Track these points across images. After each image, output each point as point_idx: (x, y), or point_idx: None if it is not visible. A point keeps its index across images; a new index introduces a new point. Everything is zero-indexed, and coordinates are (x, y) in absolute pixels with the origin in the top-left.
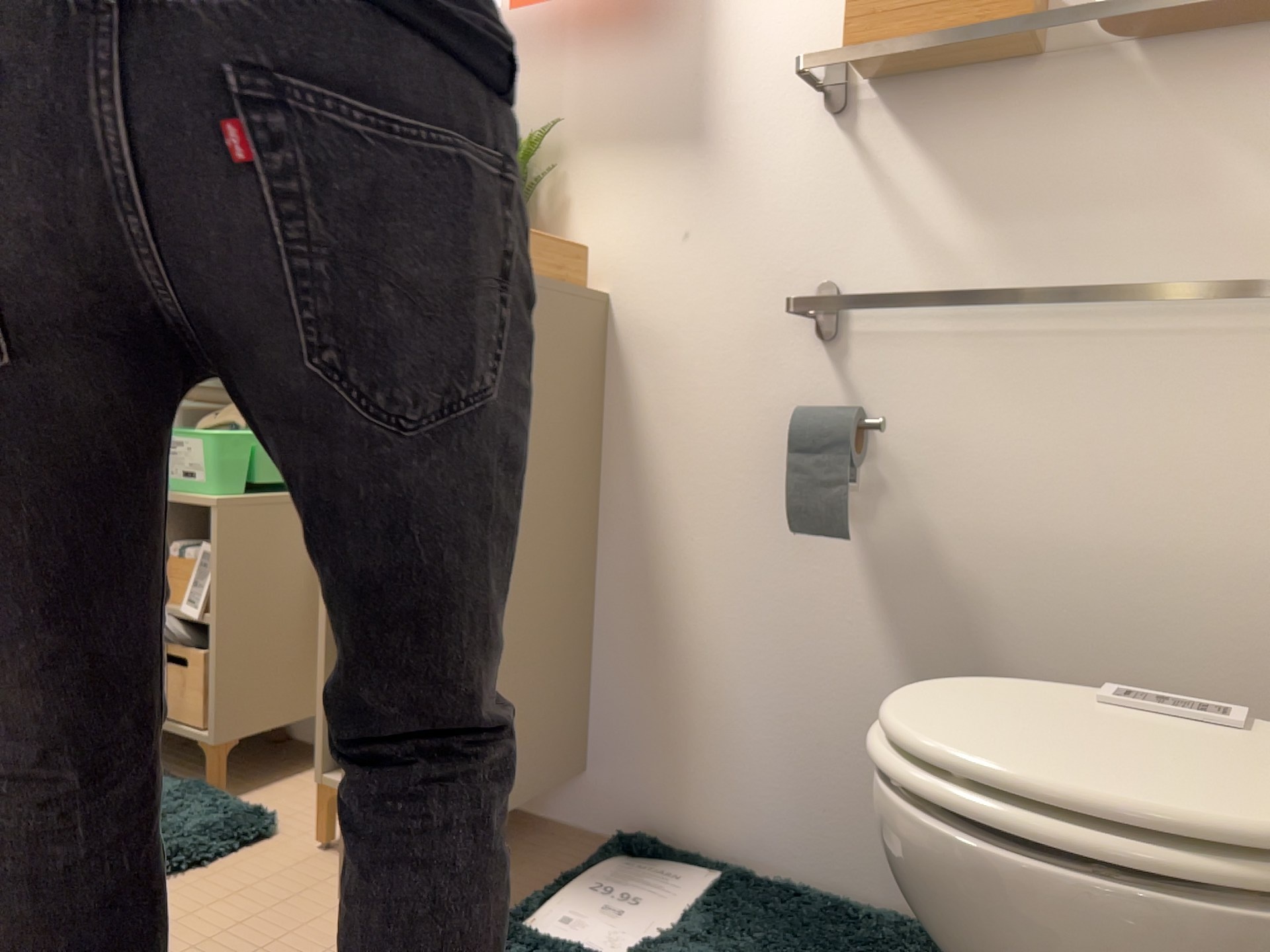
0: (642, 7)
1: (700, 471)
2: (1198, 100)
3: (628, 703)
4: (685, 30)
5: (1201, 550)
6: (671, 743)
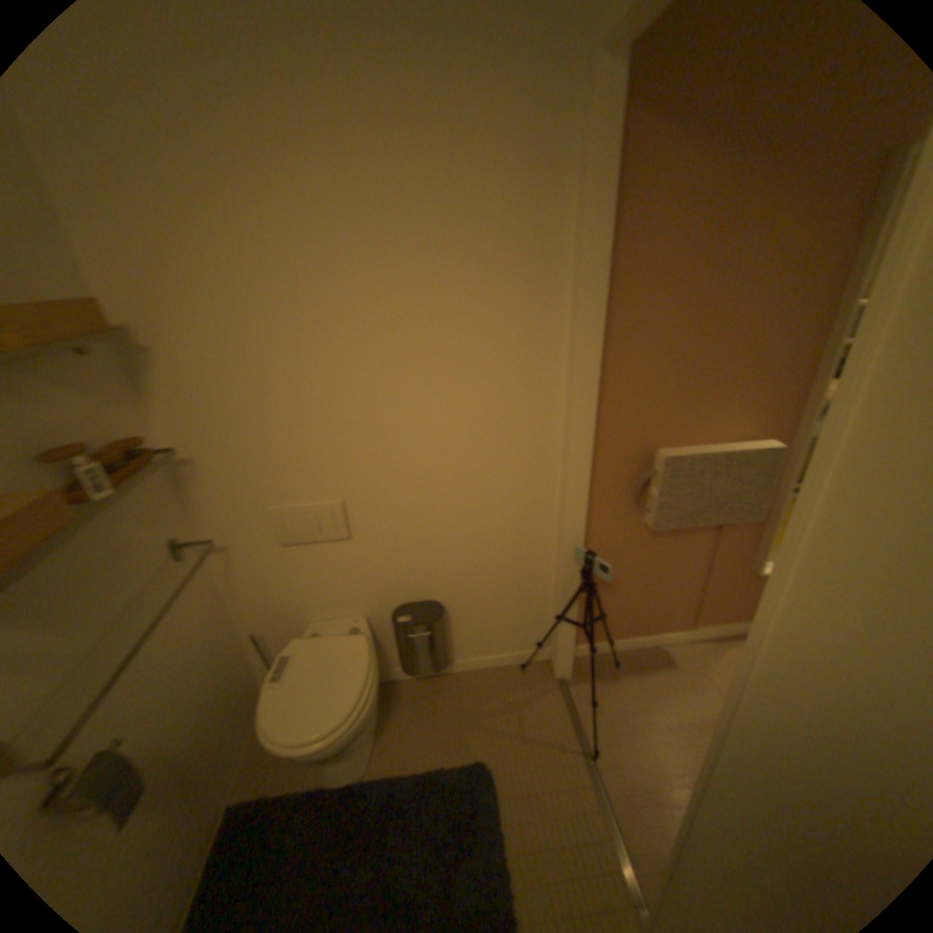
0: None
1: None
2: (105, 512)
3: None
4: None
5: (188, 649)
6: None
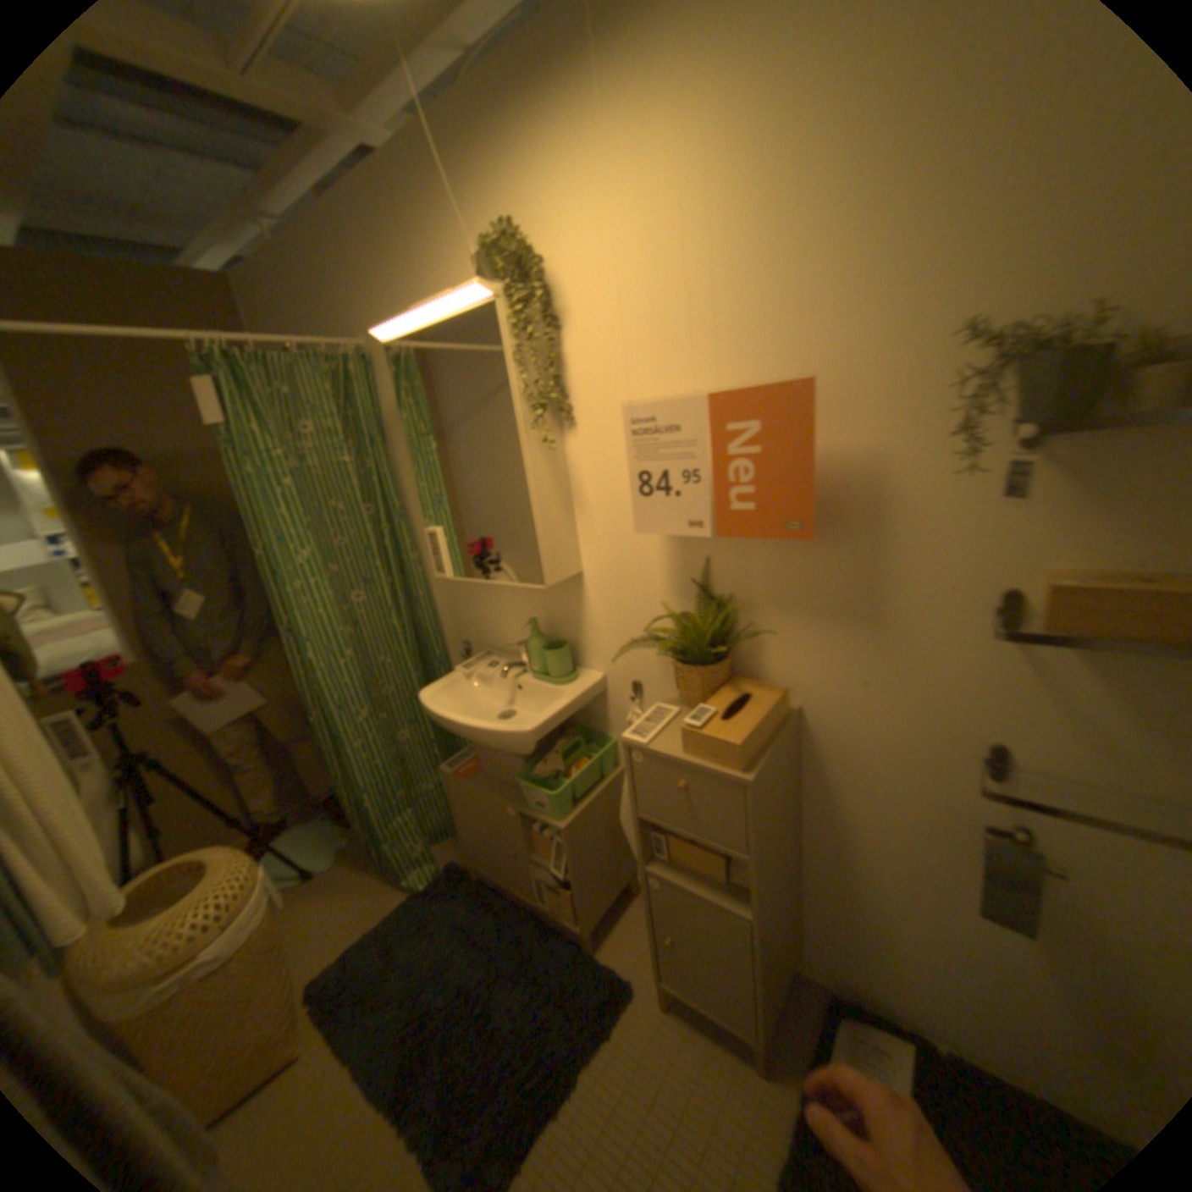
0: (818, 518)
1: (883, 825)
2: None
3: (832, 927)
4: (859, 542)
5: None
6: (865, 956)
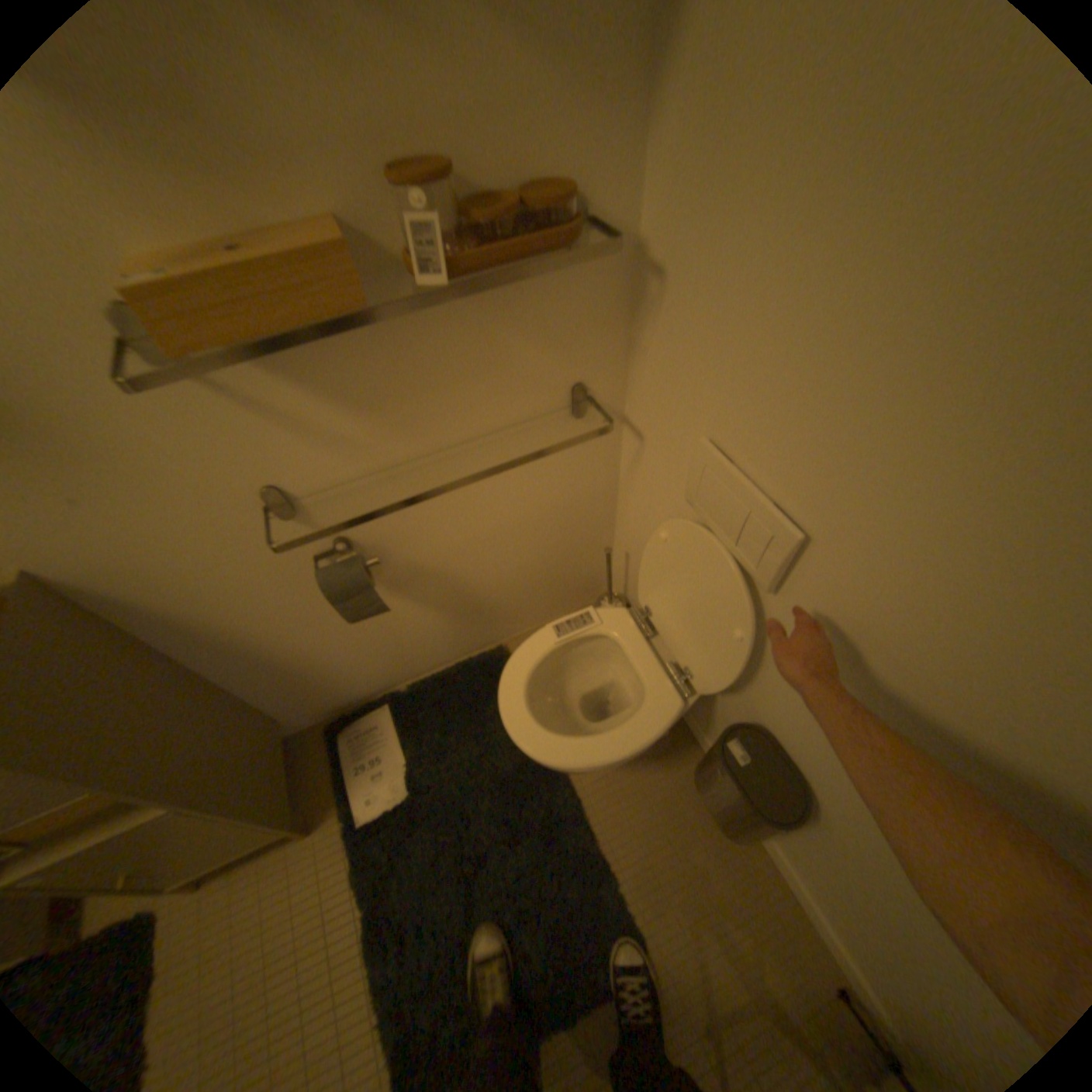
0: None
1: (244, 609)
2: (482, 301)
3: (283, 695)
4: None
5: (533, 512)
6: (321, 688)
